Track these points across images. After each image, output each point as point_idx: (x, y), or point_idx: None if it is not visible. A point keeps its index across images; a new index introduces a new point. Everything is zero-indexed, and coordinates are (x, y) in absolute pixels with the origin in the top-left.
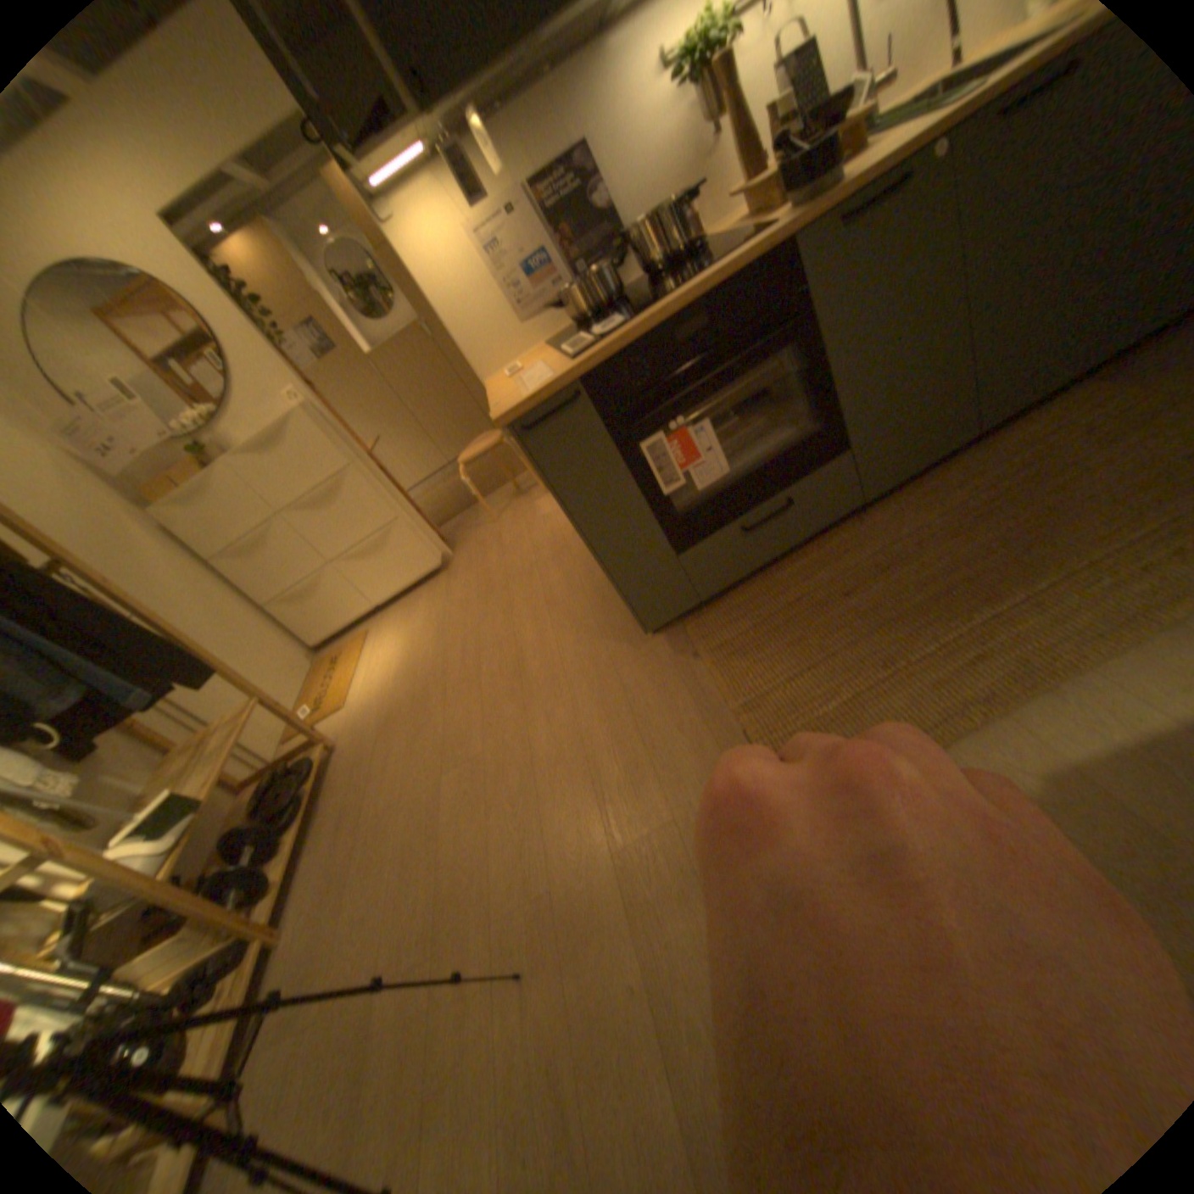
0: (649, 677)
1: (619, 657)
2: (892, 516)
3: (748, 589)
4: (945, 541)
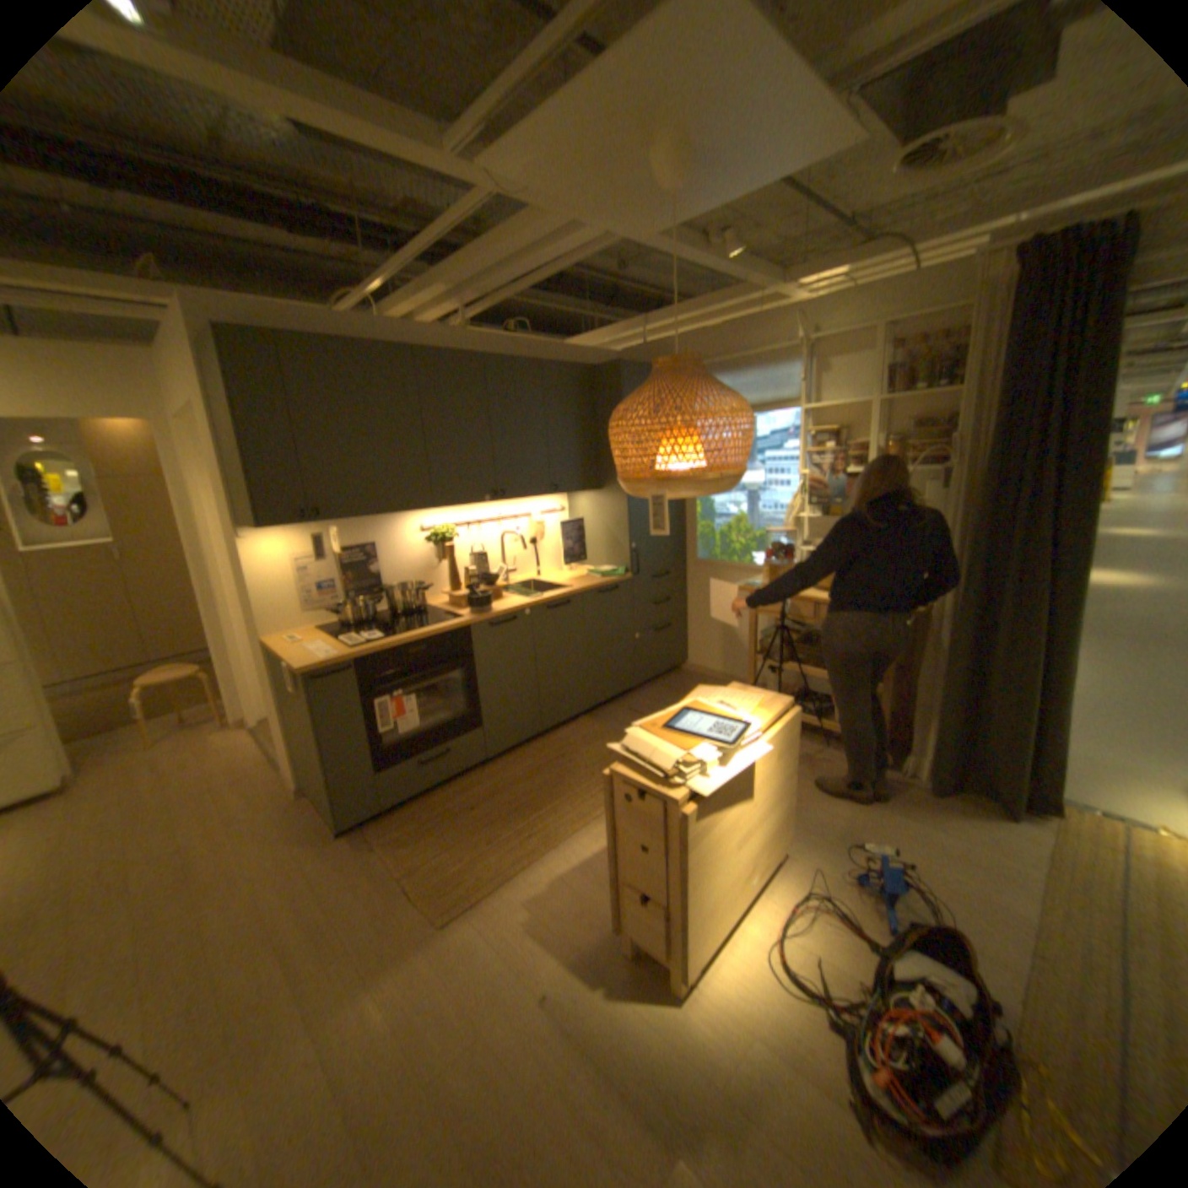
0: (330, 871)
1: (303, 860)
2: (499, 770)
3: (411, 809)
4: (521, 784)
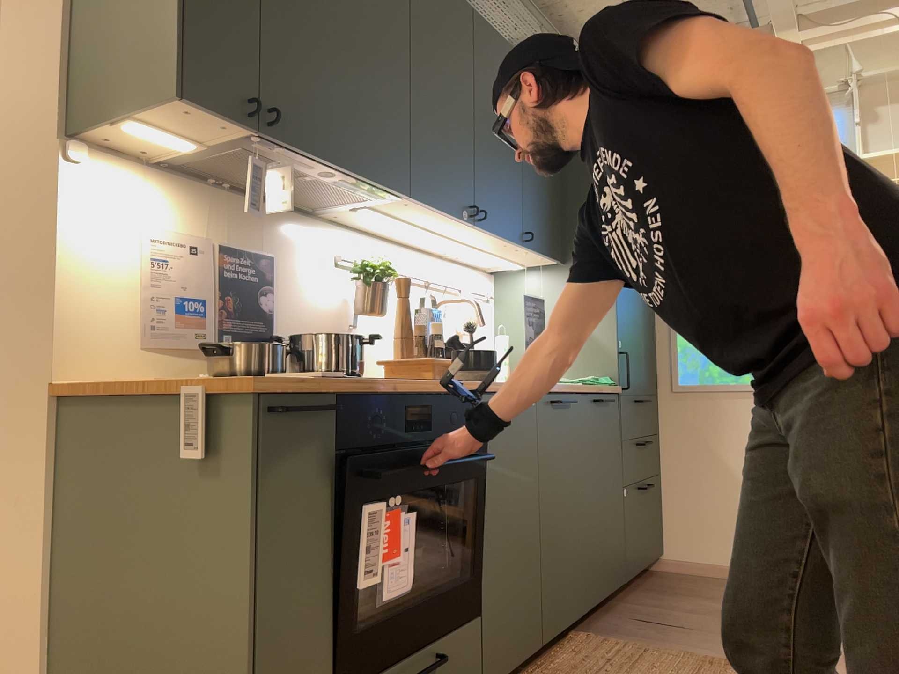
0: None
1: None
2: None
3: None
4: None
